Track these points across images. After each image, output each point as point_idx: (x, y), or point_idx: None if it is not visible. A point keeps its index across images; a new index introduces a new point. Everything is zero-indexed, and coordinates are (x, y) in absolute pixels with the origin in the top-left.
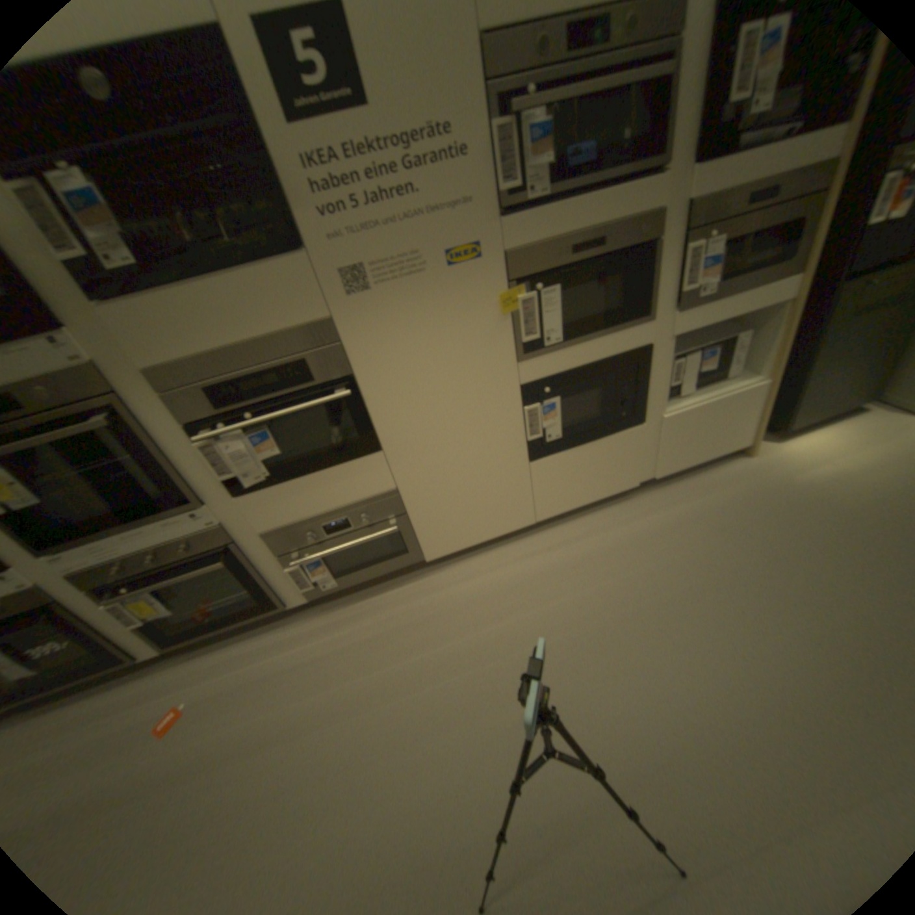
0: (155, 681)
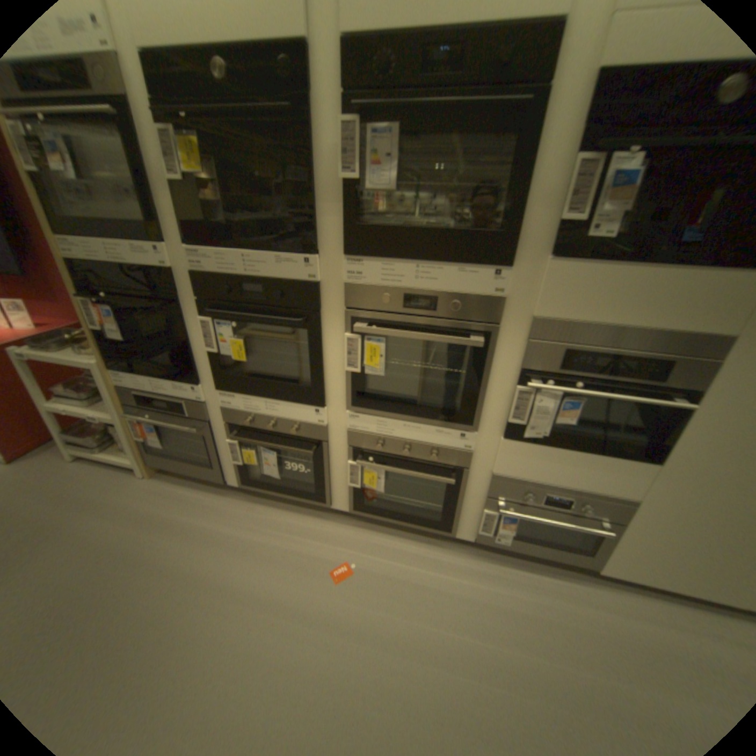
0: (336, 530)
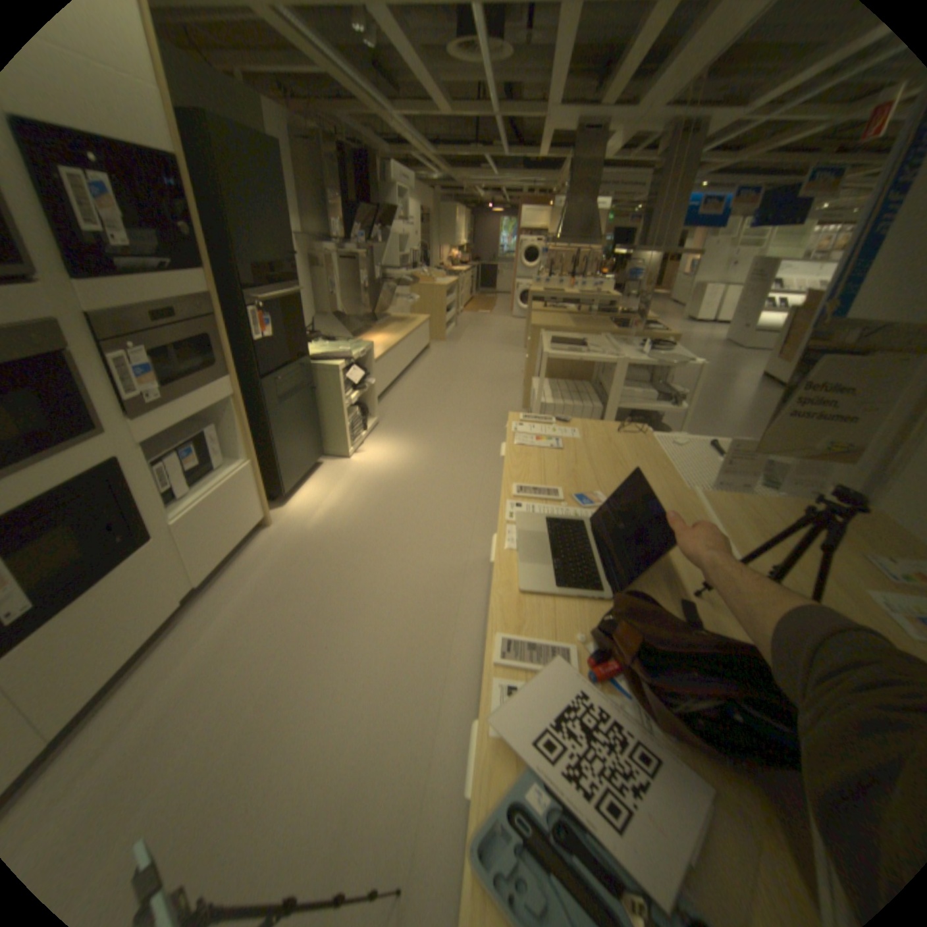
0: None
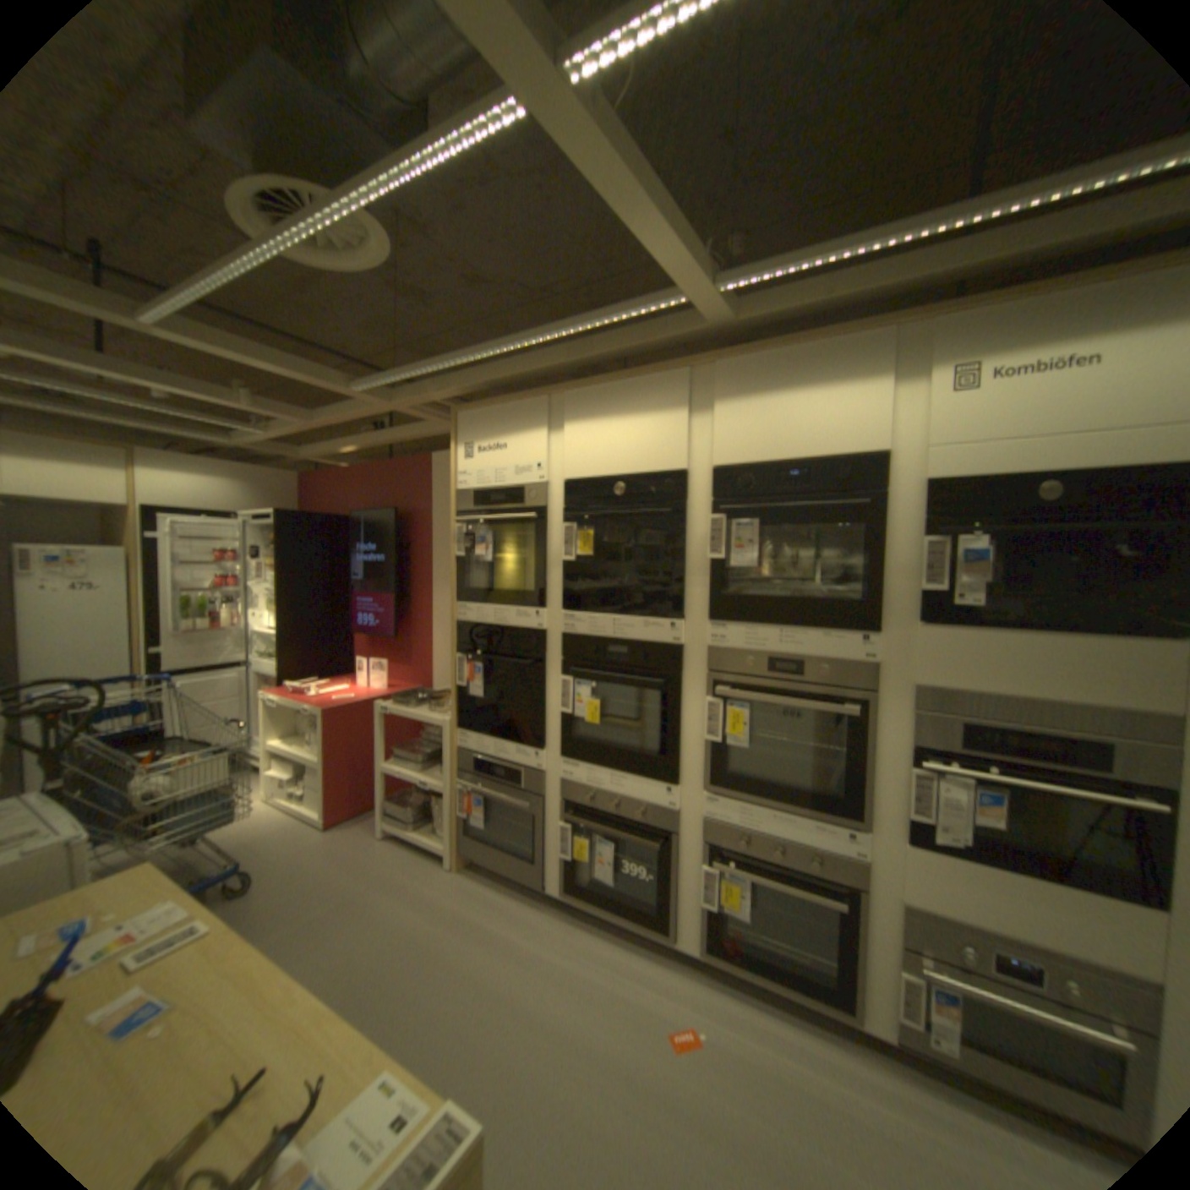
0: (681, 986)
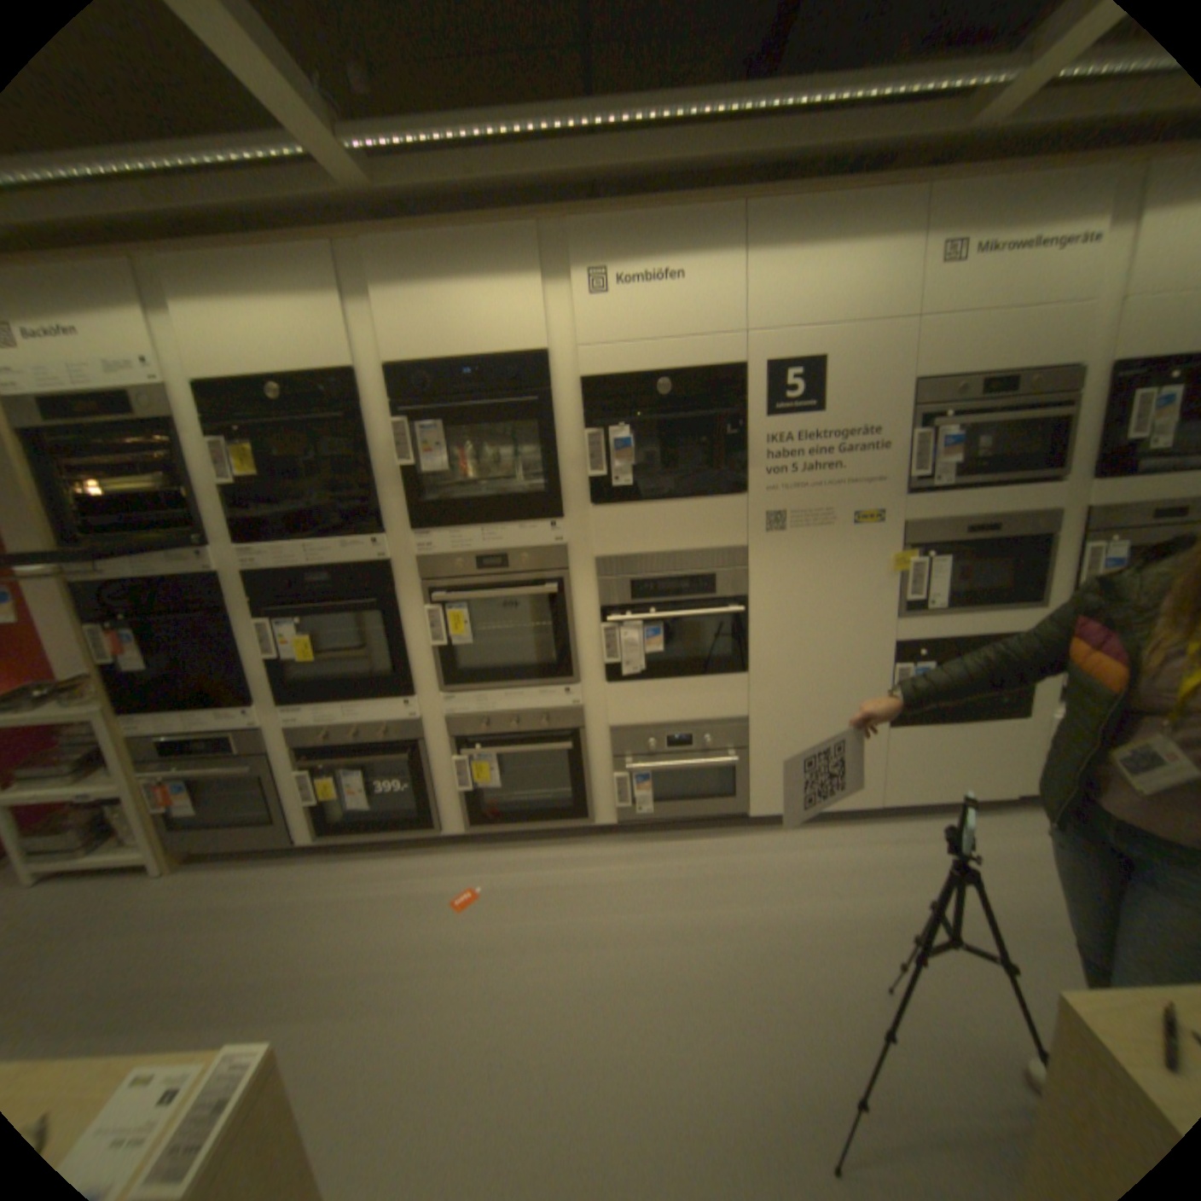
0: (451, 863)
